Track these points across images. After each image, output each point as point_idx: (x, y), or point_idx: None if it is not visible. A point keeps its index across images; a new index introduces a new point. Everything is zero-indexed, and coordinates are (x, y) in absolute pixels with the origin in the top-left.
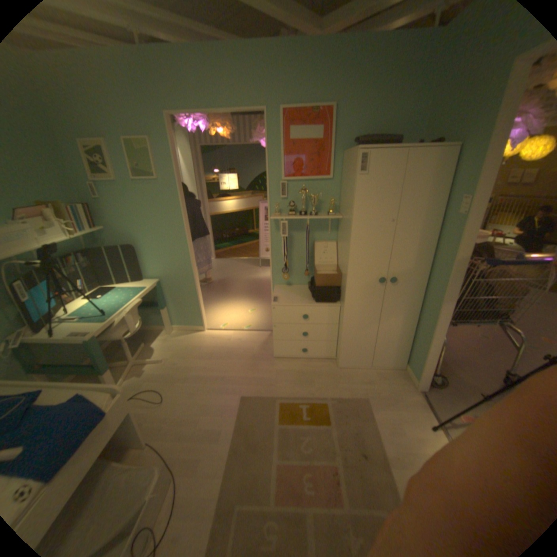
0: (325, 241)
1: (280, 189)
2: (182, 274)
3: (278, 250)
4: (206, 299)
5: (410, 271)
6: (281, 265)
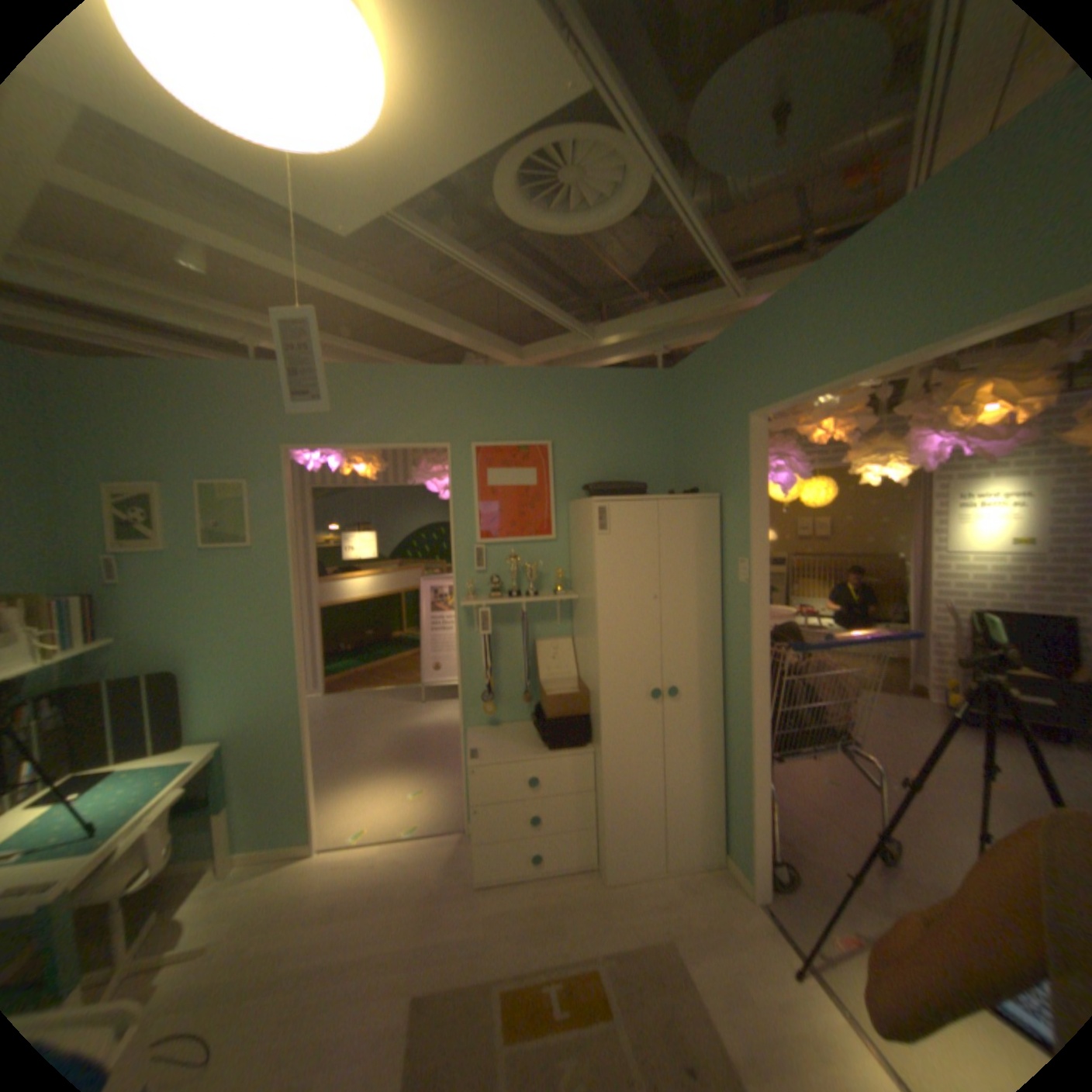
0: (554, 638)
1: (475, 557)
2: (275, 725)
3: (473, 659)
4: (310, 783)
5: (695, 674)
6: (479, 687)
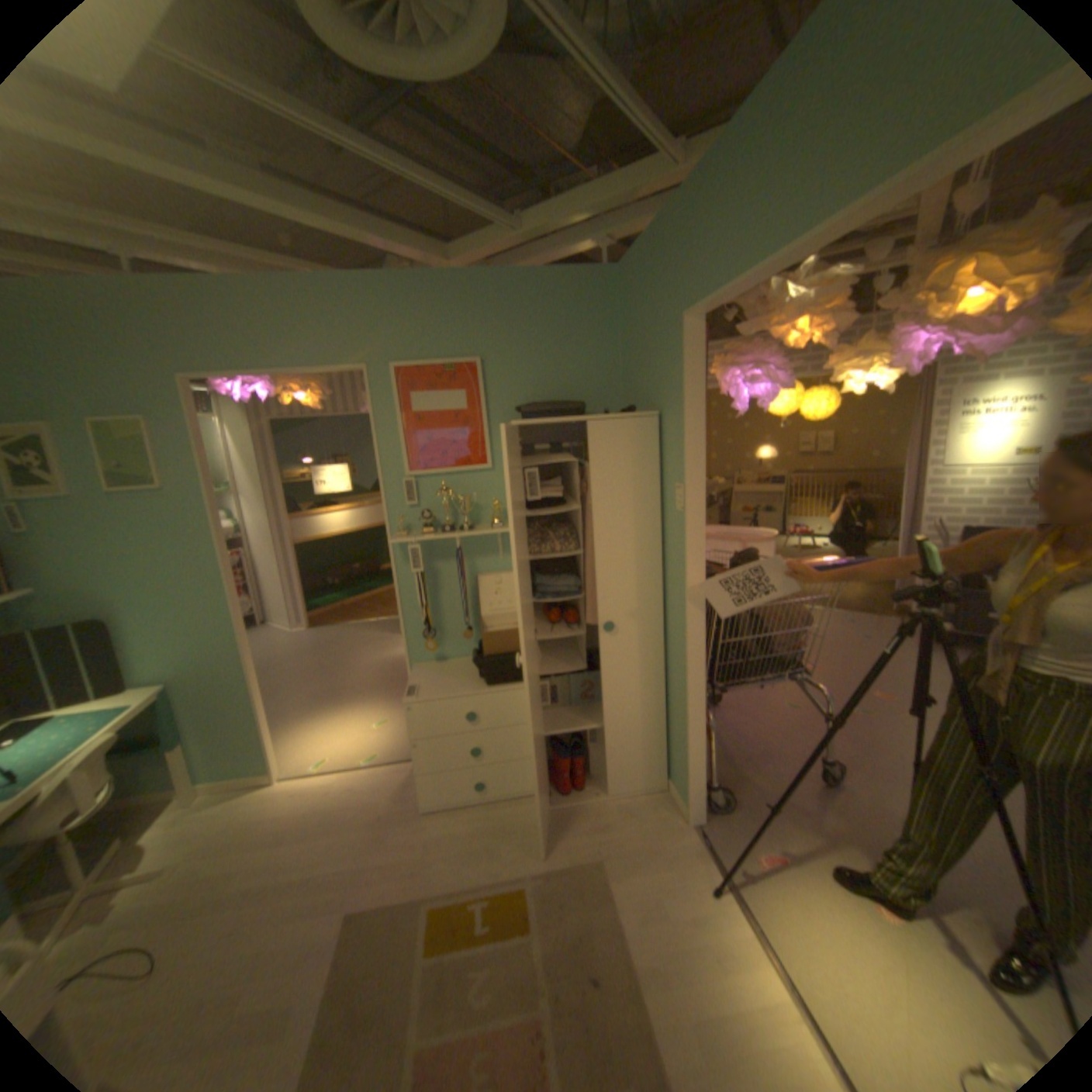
0: (498, 573)
1: (406, 492)
2: (218, 667)
3: (414, 598)
4: (283, 716)
5: (633, 608)
6: (423, 625)
